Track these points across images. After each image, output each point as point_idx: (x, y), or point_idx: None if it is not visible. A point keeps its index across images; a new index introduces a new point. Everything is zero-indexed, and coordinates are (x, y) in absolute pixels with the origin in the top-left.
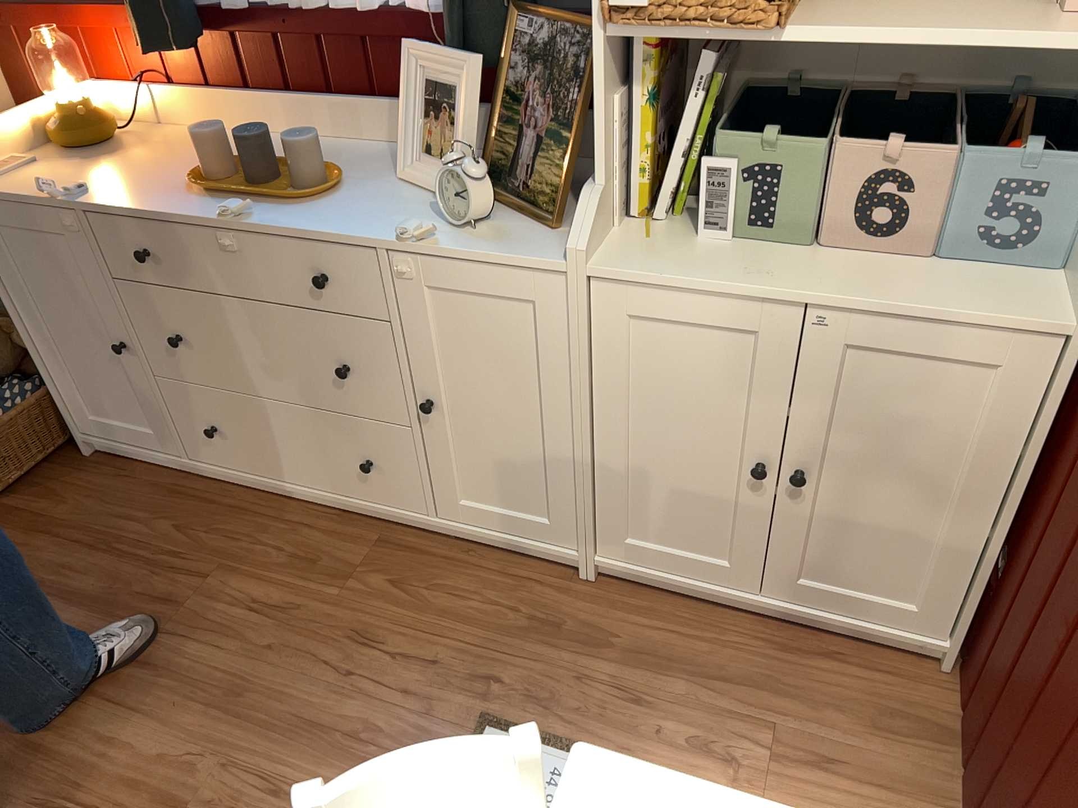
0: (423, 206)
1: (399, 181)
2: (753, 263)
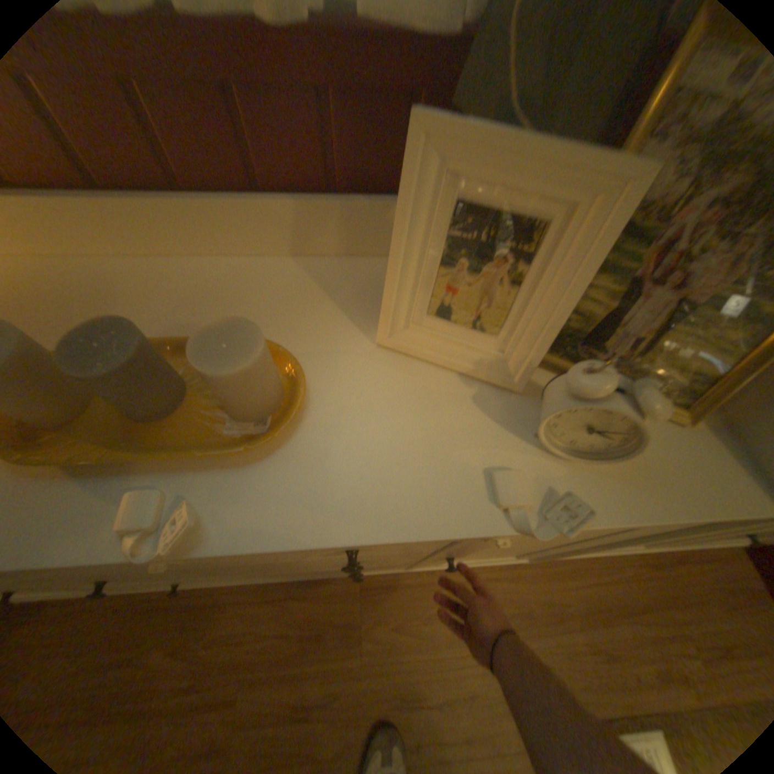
0: (469, 409)
1: (383, 350)
2: None
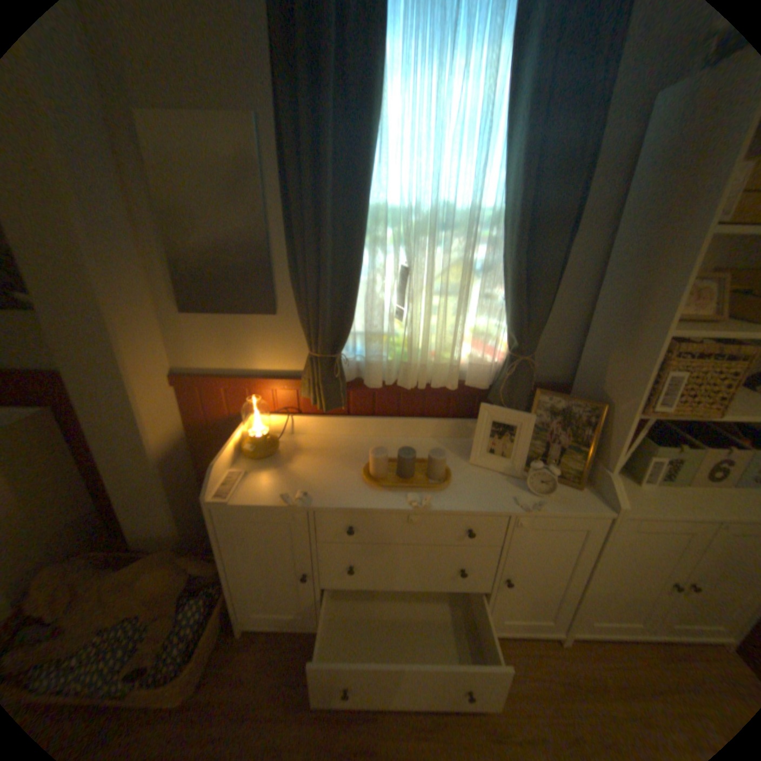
0: (504, 483)
1: (470, 466)
2: (681, 503)
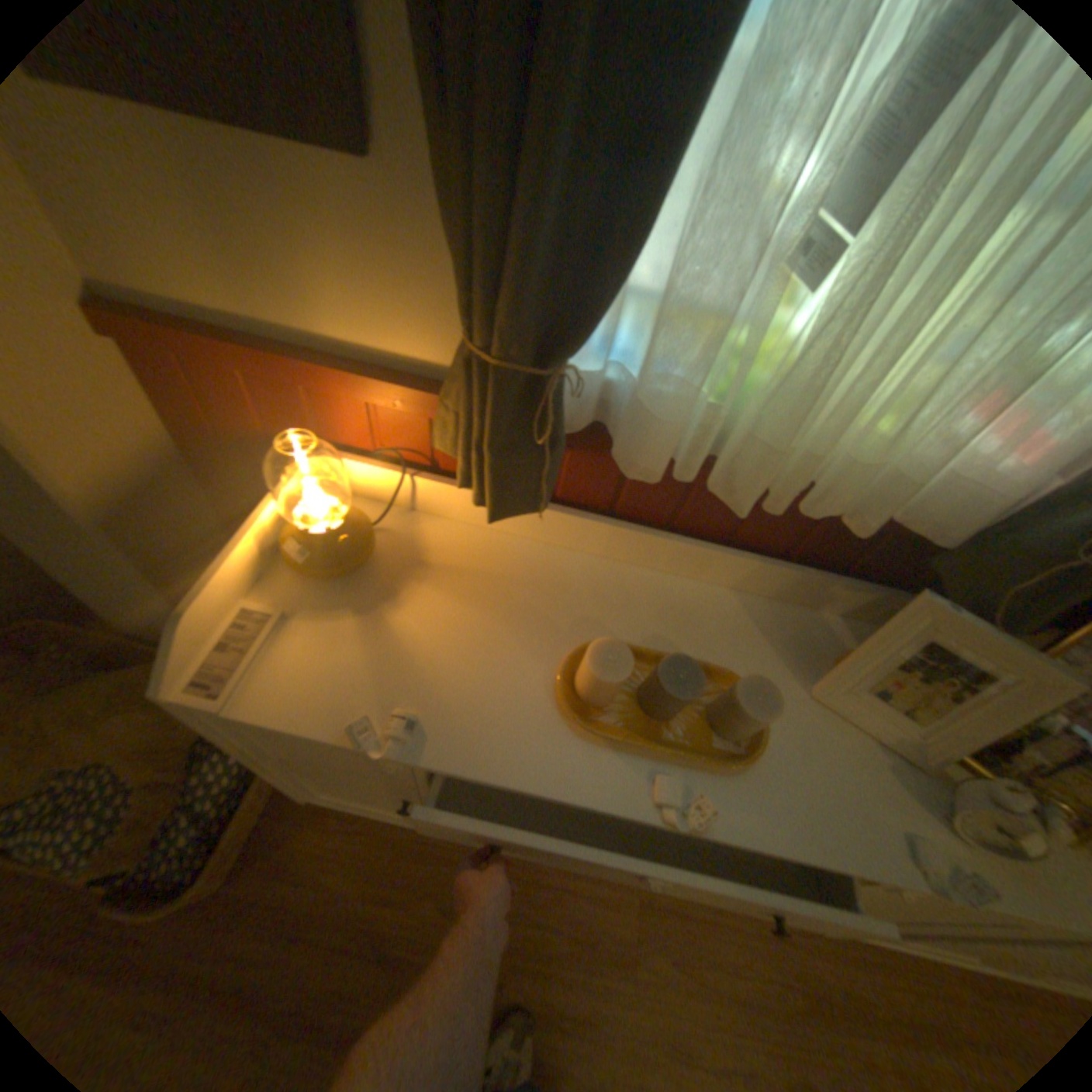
0: (888, 777)
1: (815, 703)
2: None
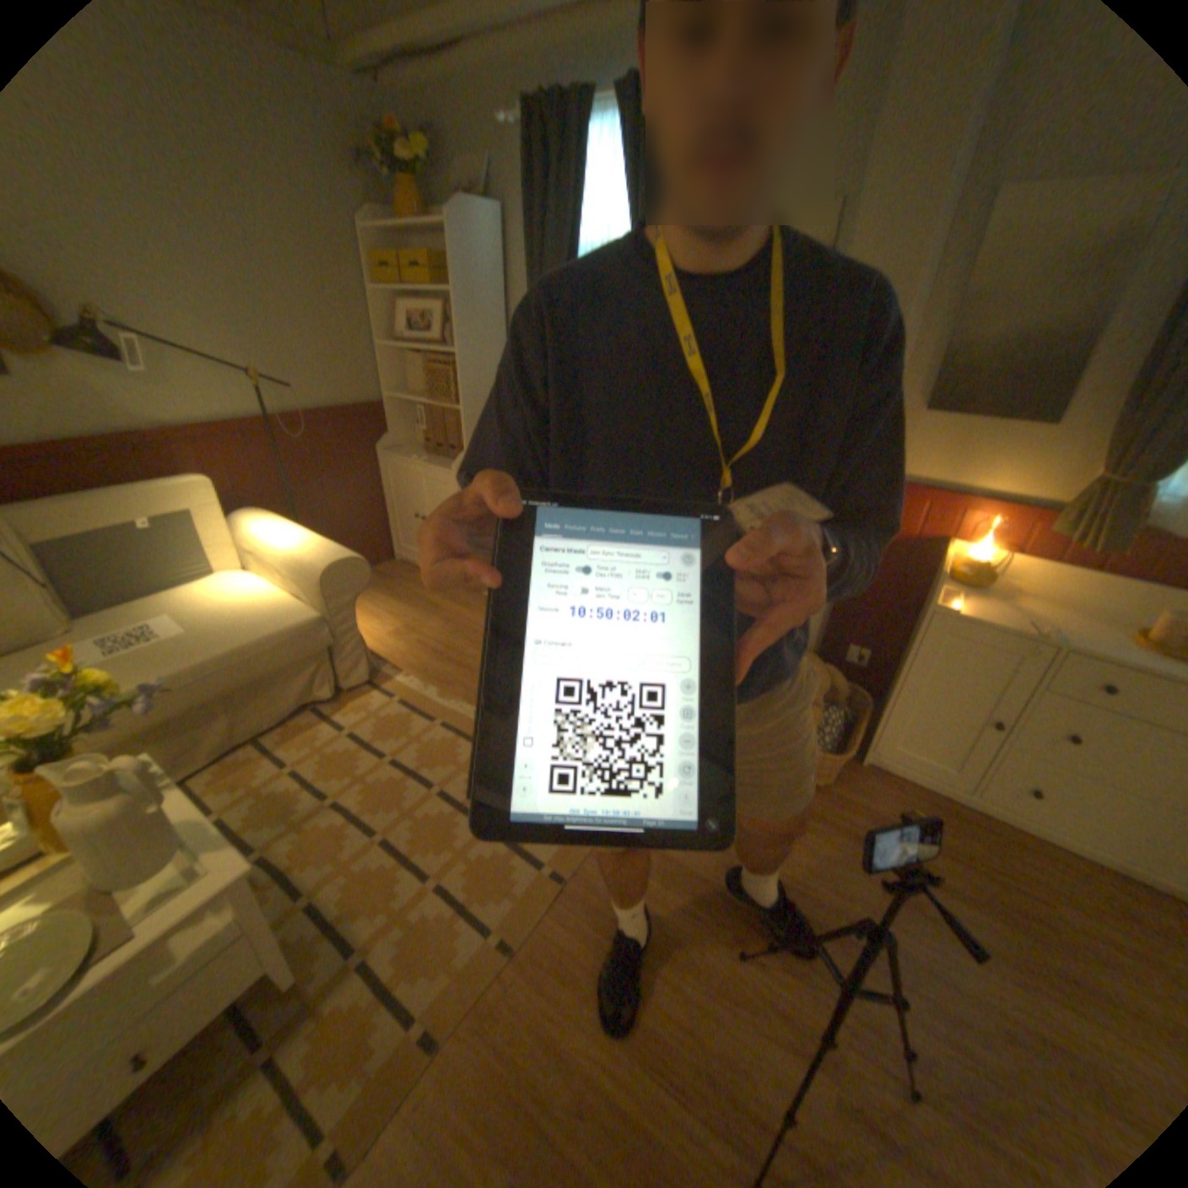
0: None
1: None
2: None
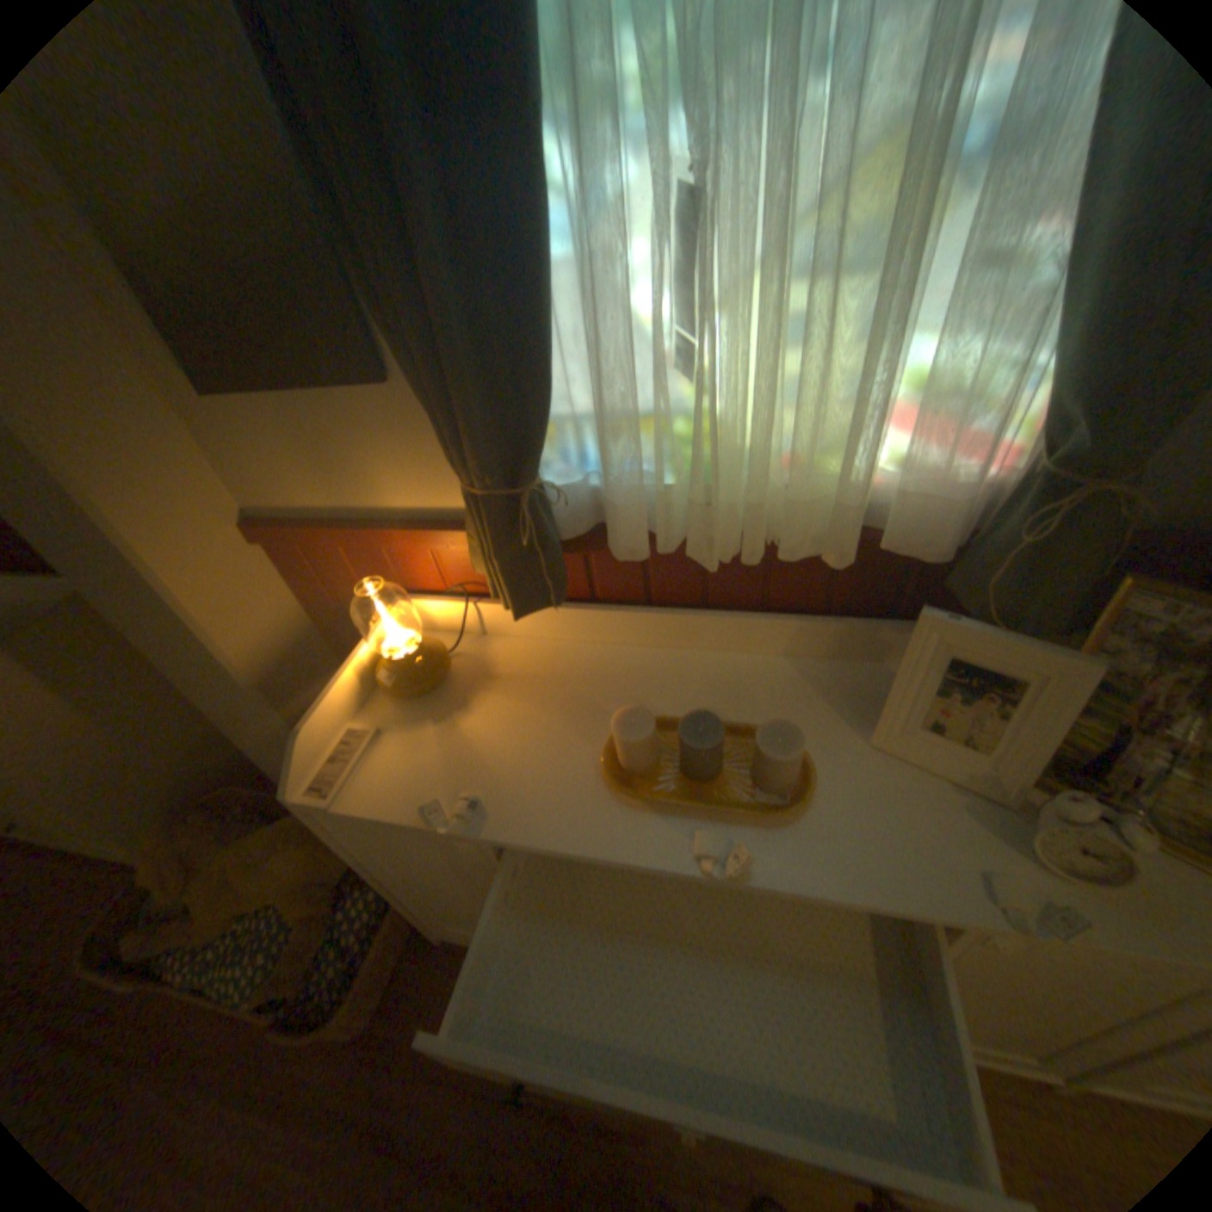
0: (963, 818)
1: (875, 752)
2: None
